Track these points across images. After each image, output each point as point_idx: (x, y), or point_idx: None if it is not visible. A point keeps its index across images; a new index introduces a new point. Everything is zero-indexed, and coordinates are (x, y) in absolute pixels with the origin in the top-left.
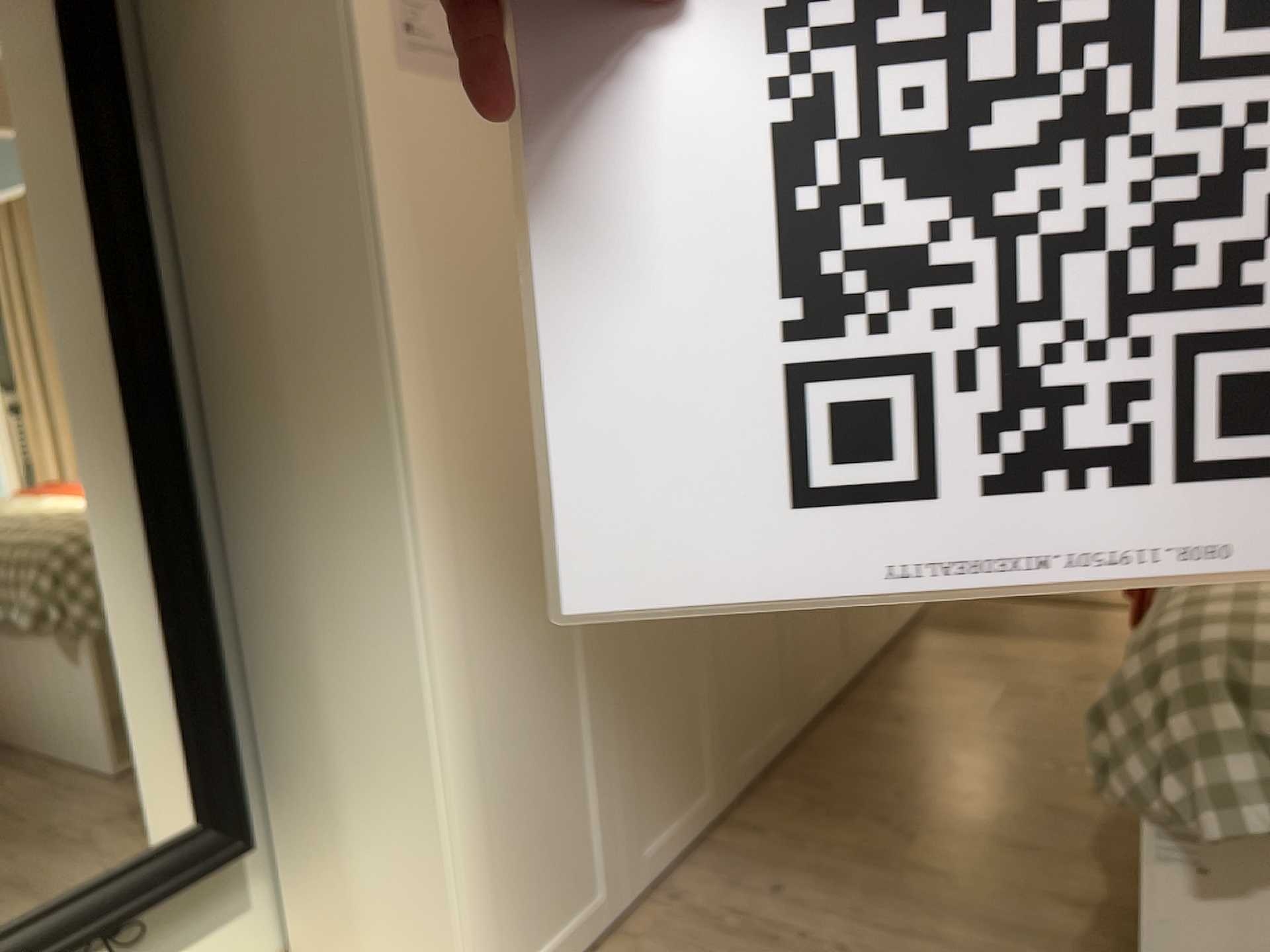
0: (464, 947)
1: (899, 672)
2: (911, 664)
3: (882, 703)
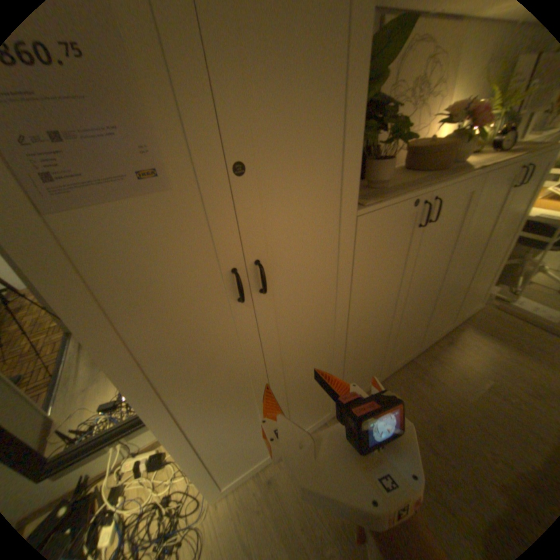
0: (206, 488)
1: (446, 354)
2: (454, 351)
3: (430, 372)
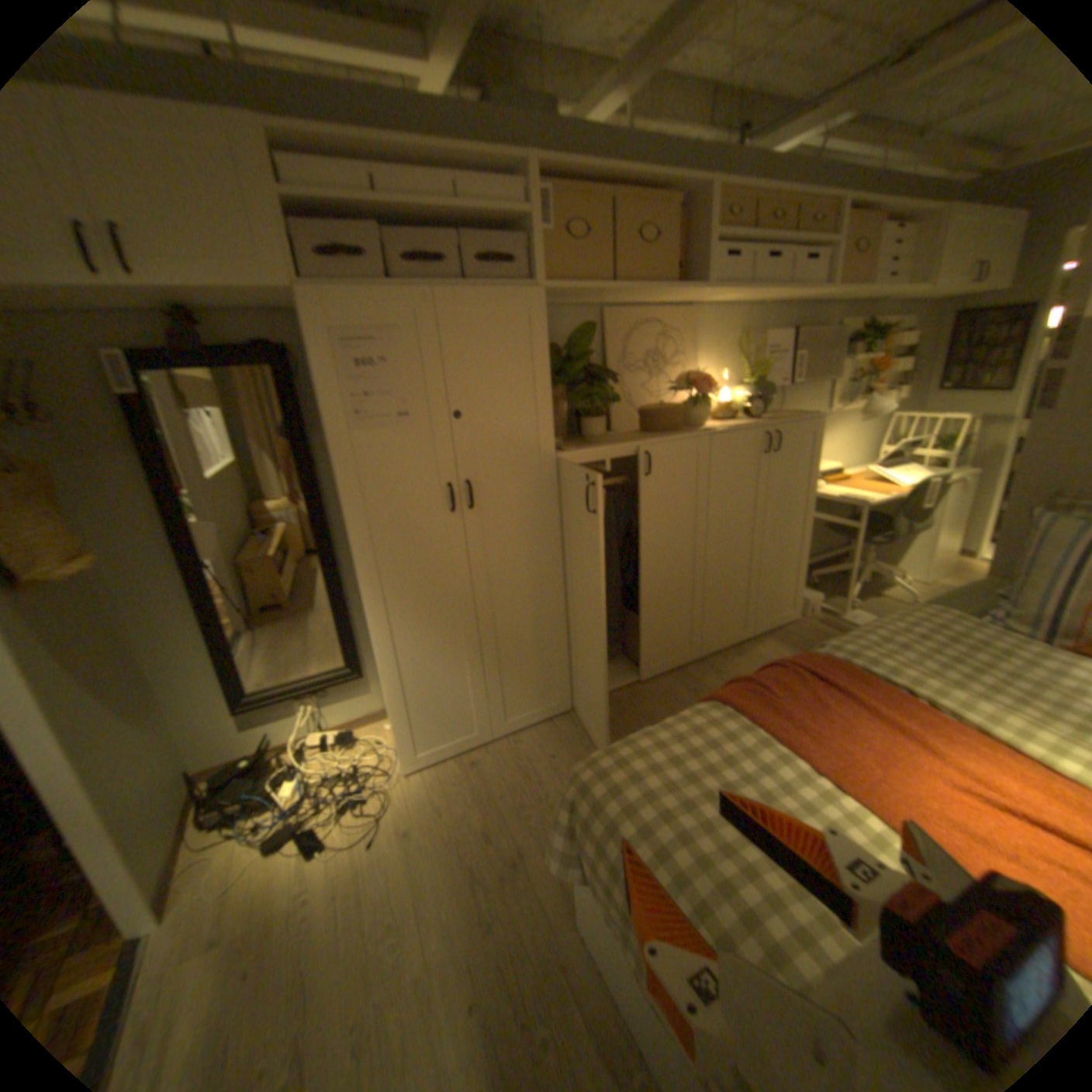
0: (400, 737)
1: (727, 664)
2: (739, 662)
3: (698, 680)
